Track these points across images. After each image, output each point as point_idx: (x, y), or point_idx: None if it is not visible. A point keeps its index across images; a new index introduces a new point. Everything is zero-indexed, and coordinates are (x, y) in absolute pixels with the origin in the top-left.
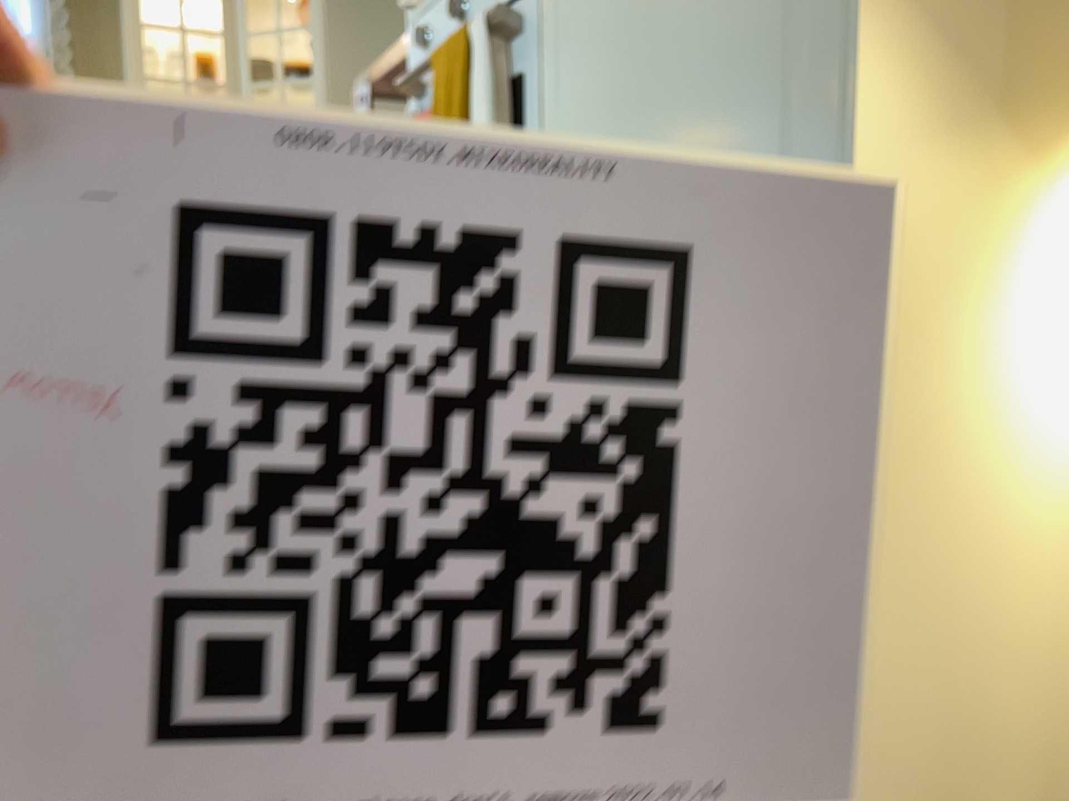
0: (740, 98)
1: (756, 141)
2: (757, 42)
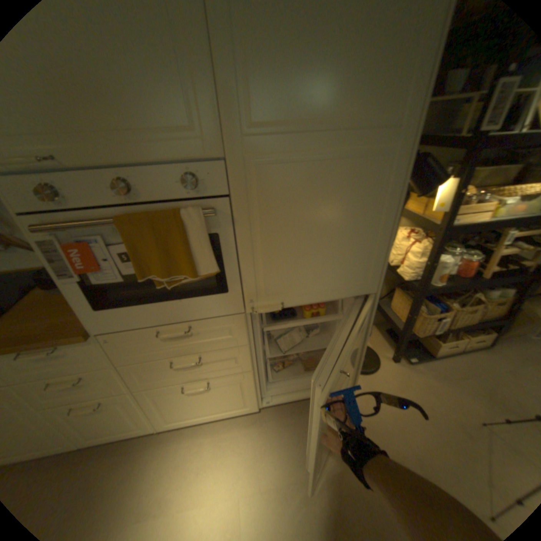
0: (348, 253)
1: (352, 263)
2: (356, 241)
